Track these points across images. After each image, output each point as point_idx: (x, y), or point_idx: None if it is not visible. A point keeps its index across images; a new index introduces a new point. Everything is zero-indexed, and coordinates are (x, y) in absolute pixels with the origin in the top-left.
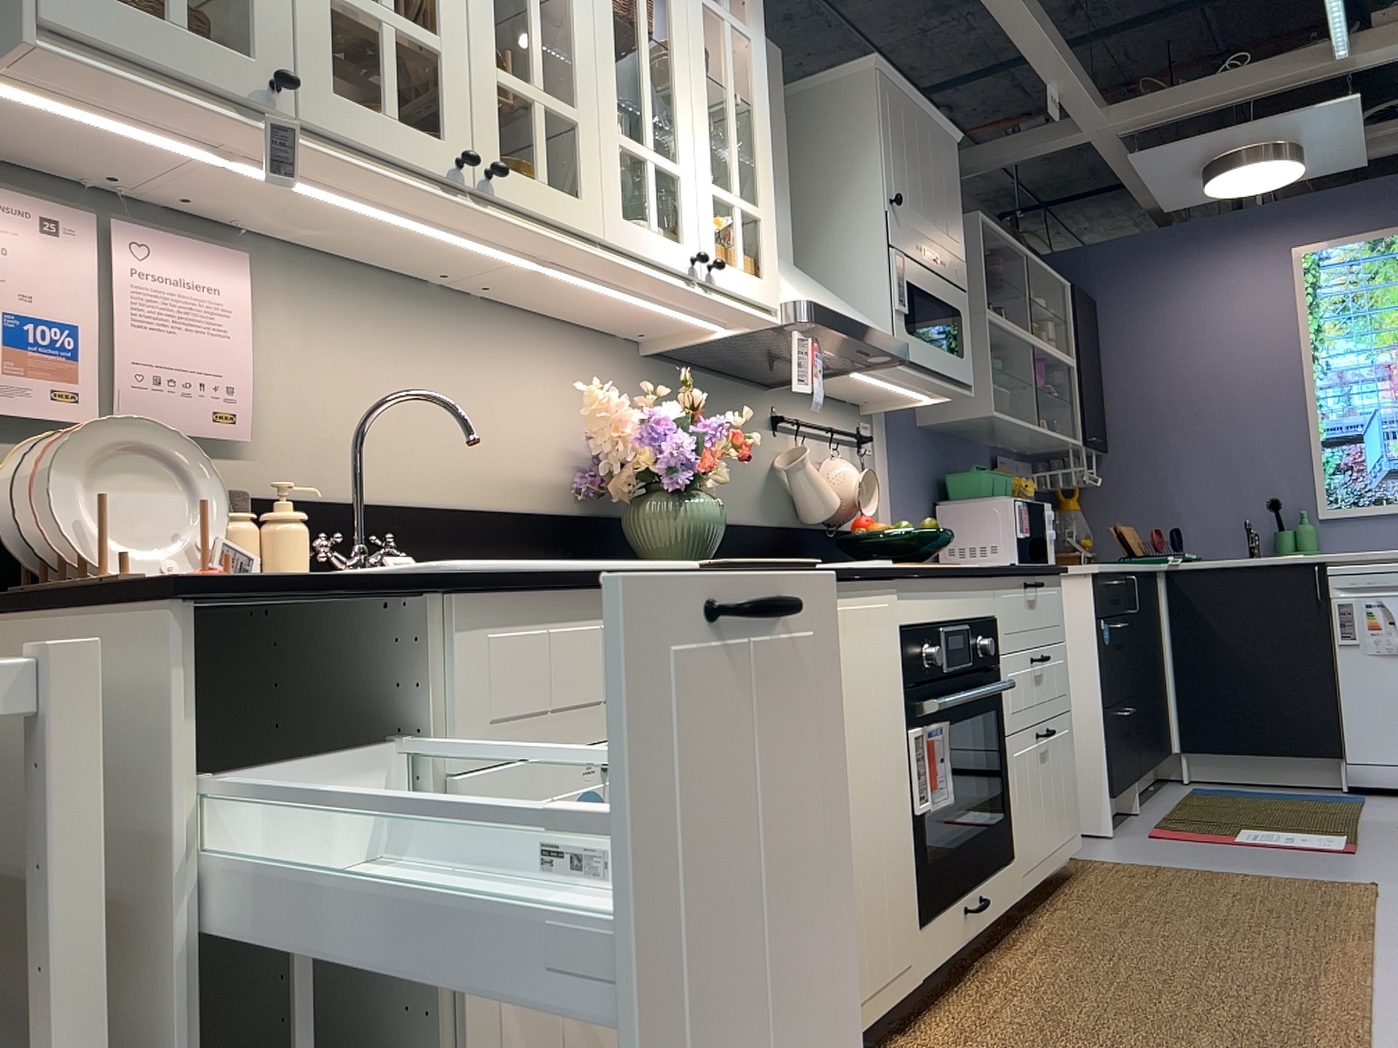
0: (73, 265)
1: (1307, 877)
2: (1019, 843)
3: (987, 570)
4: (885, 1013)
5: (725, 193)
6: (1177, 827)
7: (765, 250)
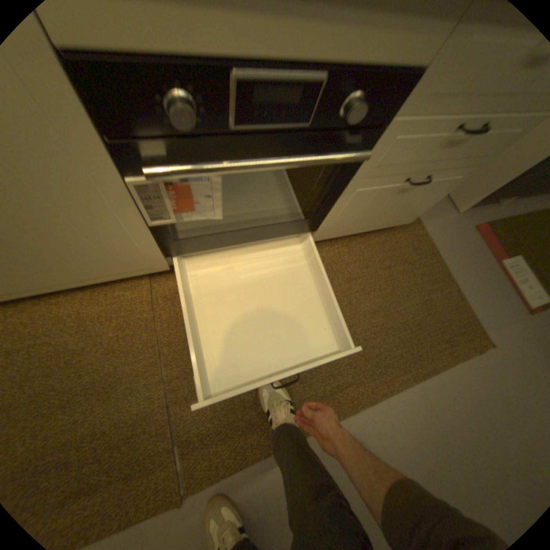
0: None
1: (479, 315)
2: (328, 226)
3: None
4: (120, 277)
5: None
6: (497, 230)
7: None
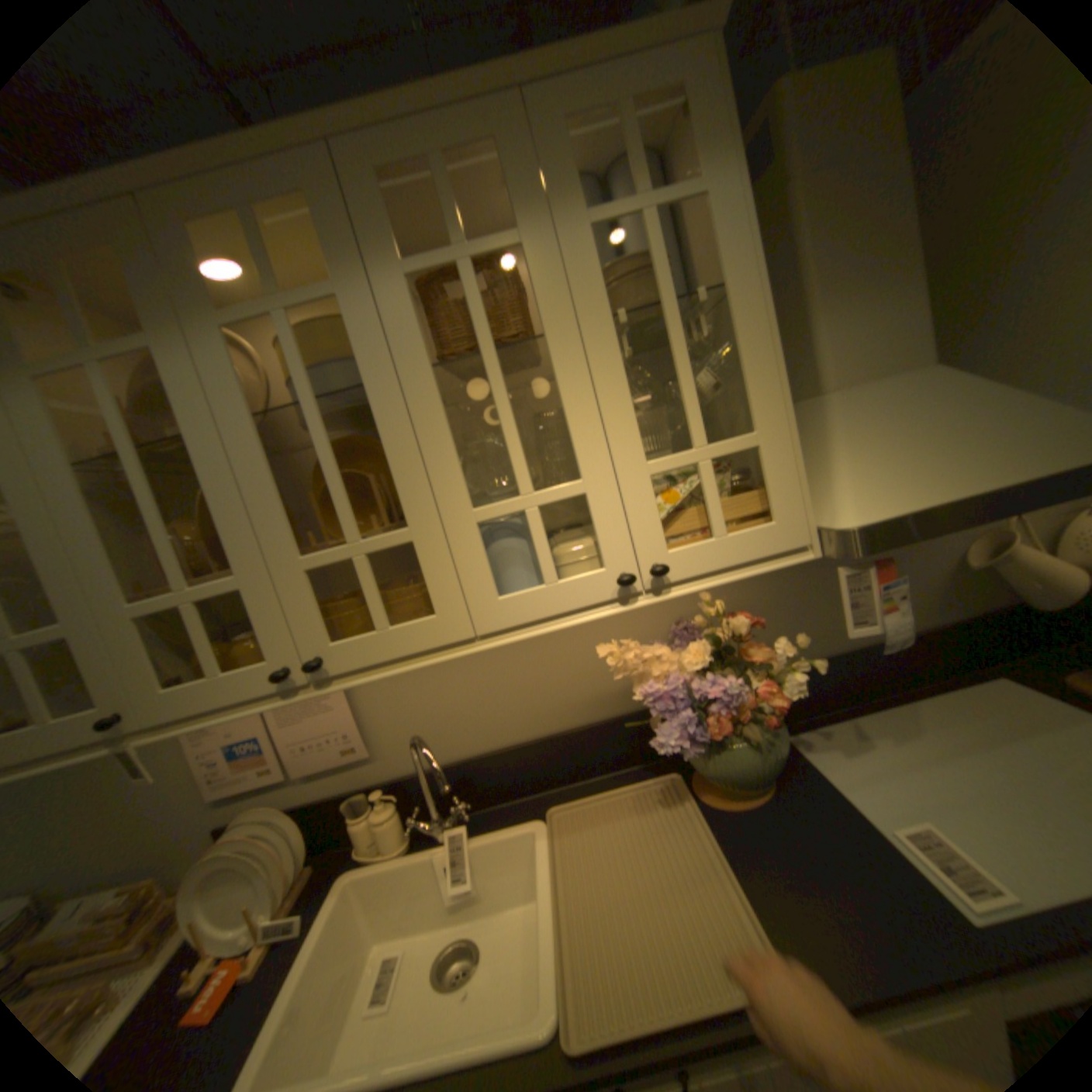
0: None
1: None
2: None
3: None
4: None
5: (675, 457)
6: None
7: (771, 481)
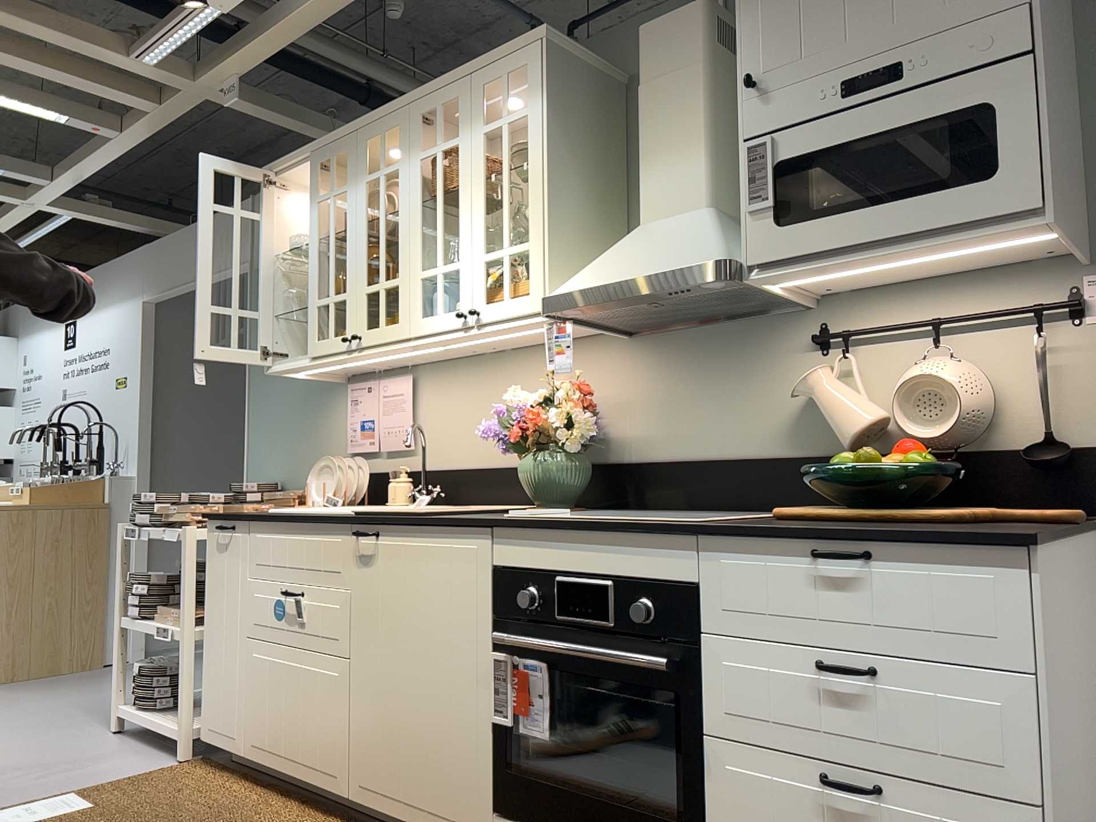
0: (372, 399)
1: None
2: None
3: (650, 527)
4: None
5: (494, 252)
6: None
7: (531, 269)
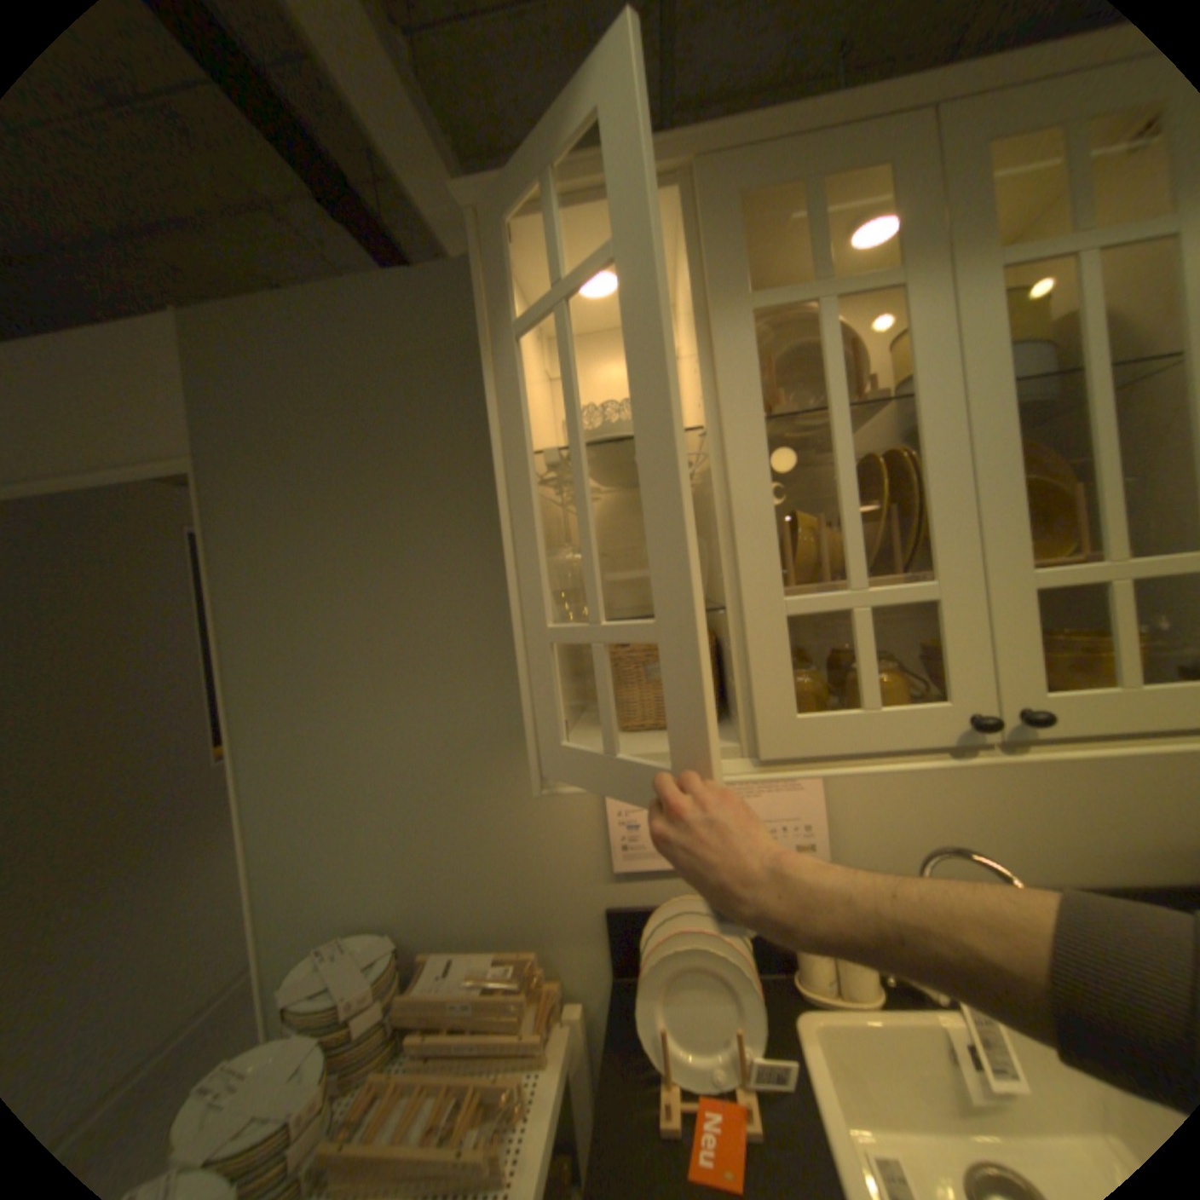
0: None
1: None
2: None
3: None
4: None
5: None
6: None
7: None
